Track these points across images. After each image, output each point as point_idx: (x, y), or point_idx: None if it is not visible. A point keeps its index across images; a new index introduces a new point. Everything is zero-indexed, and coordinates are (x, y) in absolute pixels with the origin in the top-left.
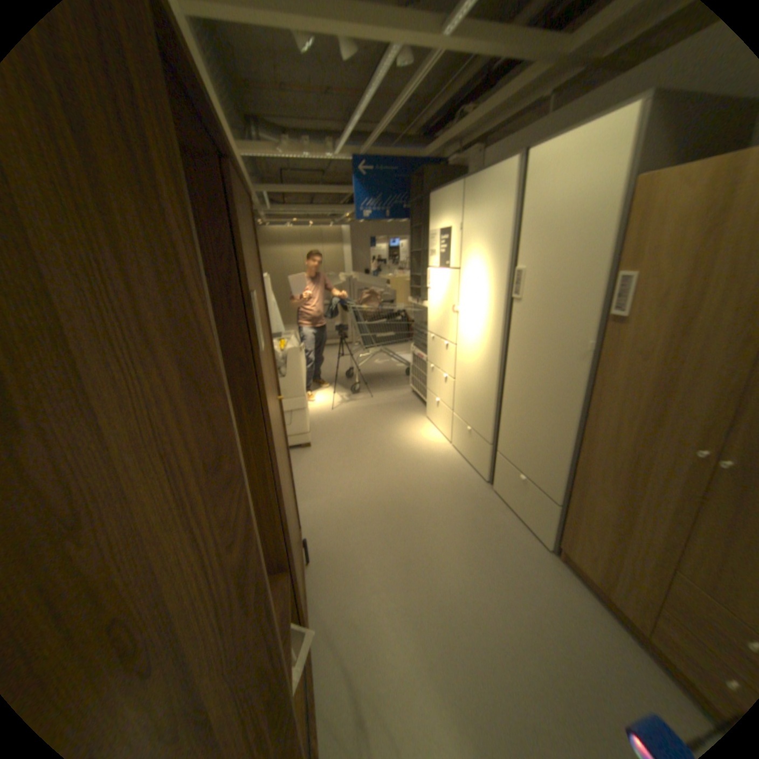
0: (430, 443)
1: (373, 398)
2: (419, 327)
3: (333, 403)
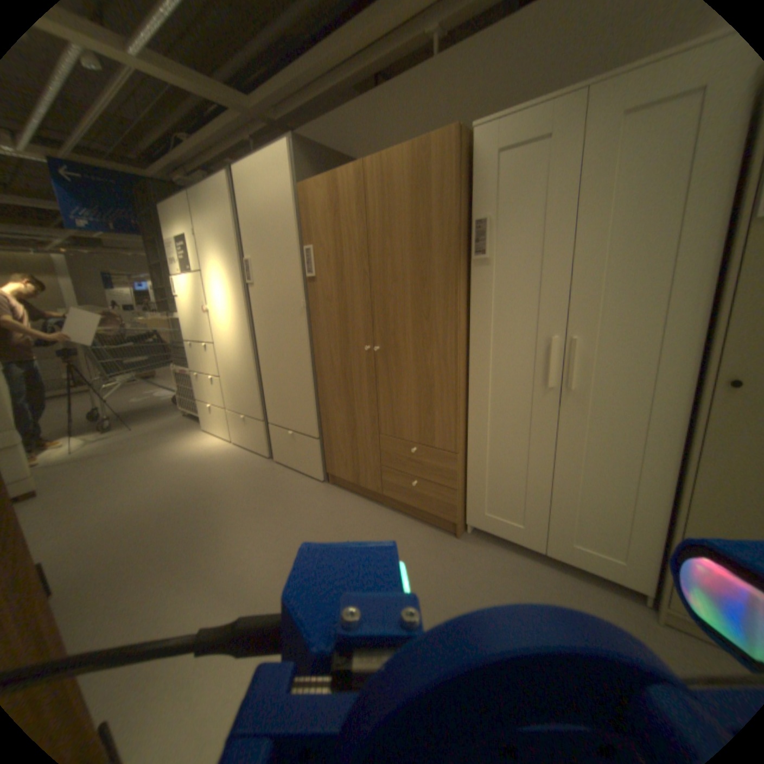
0: (205, 449)
1: (129, 431)
2: (174, 342)
3: (68, 449)
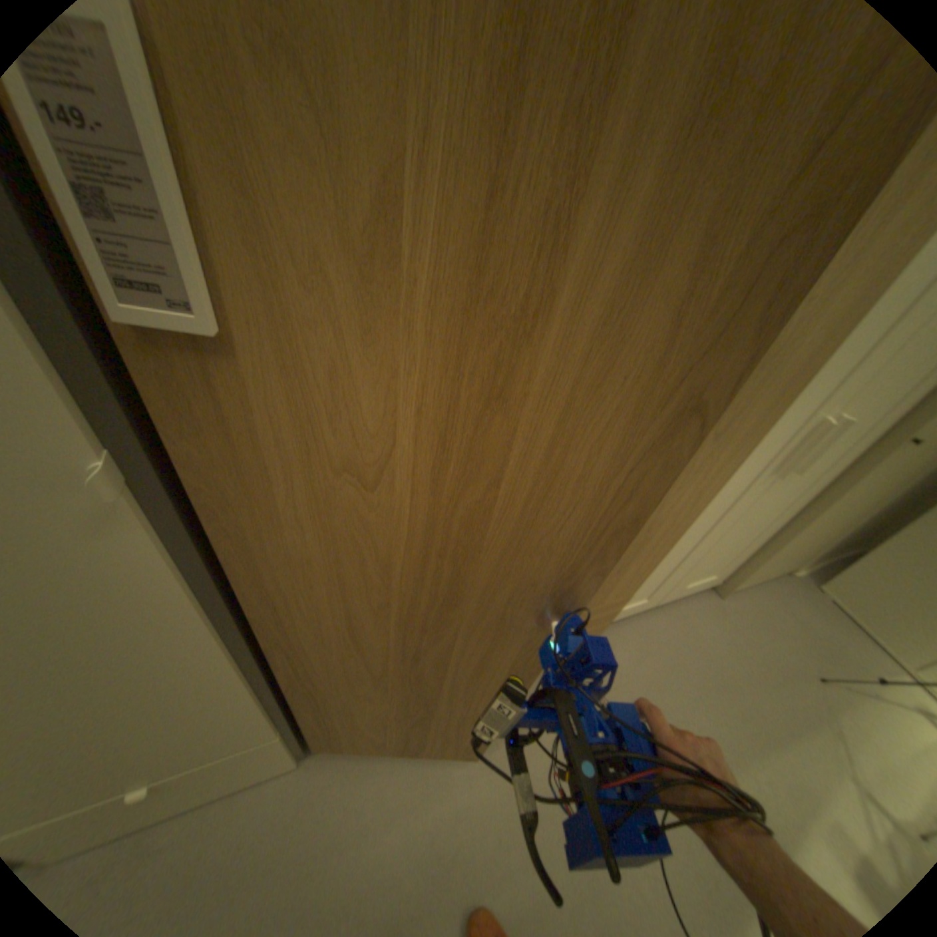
0: None
1: None
2: None
3: None
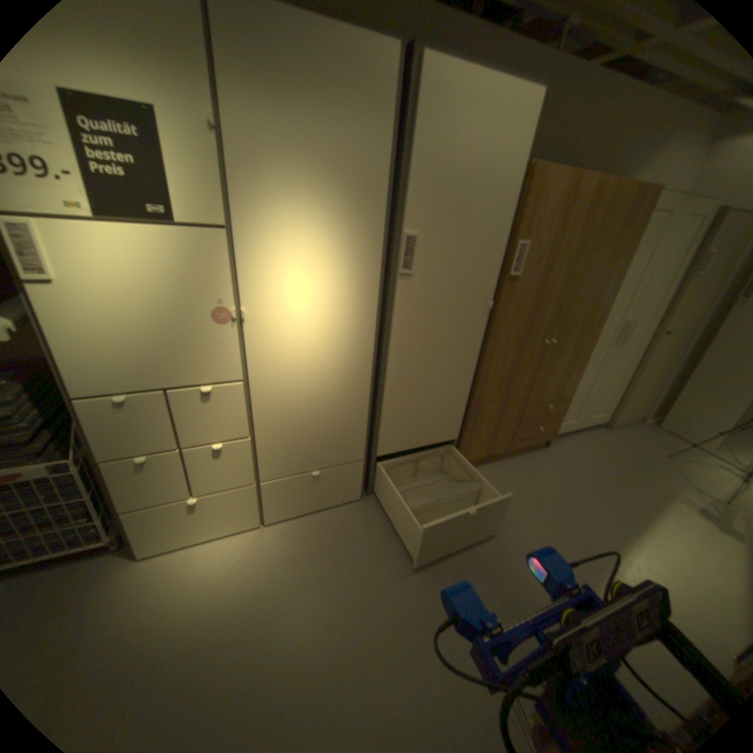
0: (247, 561)
1: None
2: None
3: None
